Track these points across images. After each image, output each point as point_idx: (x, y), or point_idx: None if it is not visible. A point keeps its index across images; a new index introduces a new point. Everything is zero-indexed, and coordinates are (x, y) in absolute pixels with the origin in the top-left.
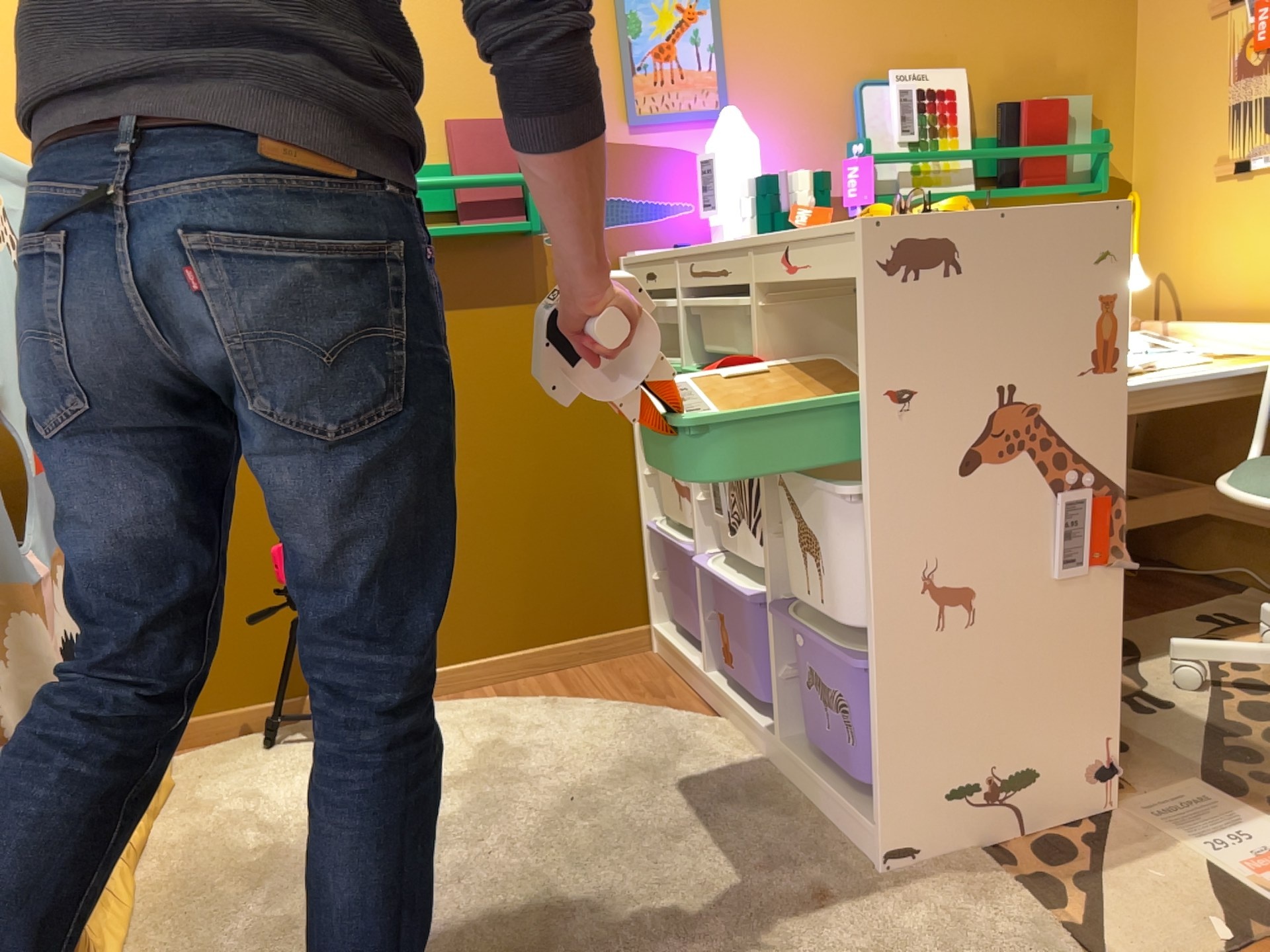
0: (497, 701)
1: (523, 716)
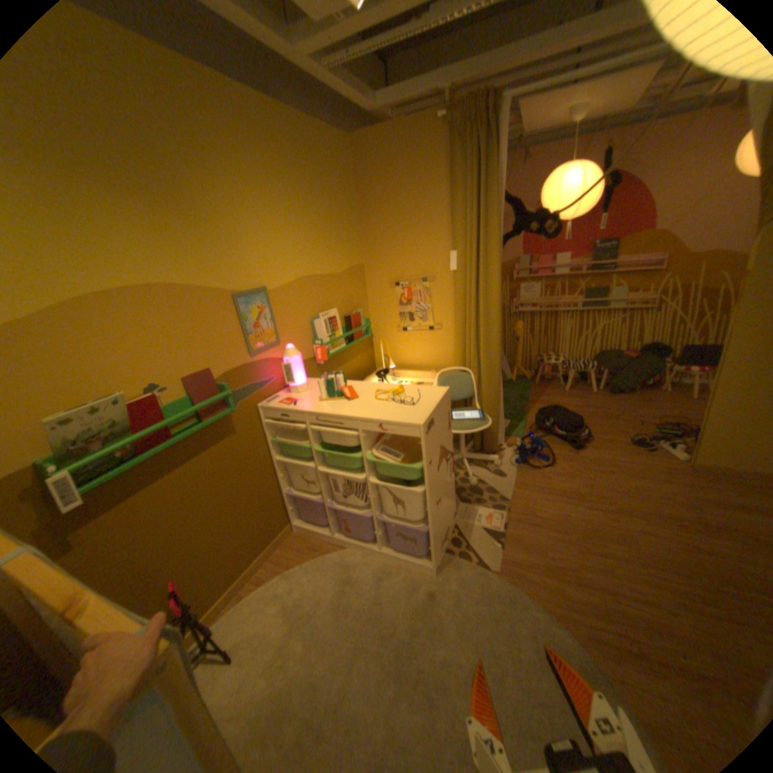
0: (261, 589)
1: (280, 589)
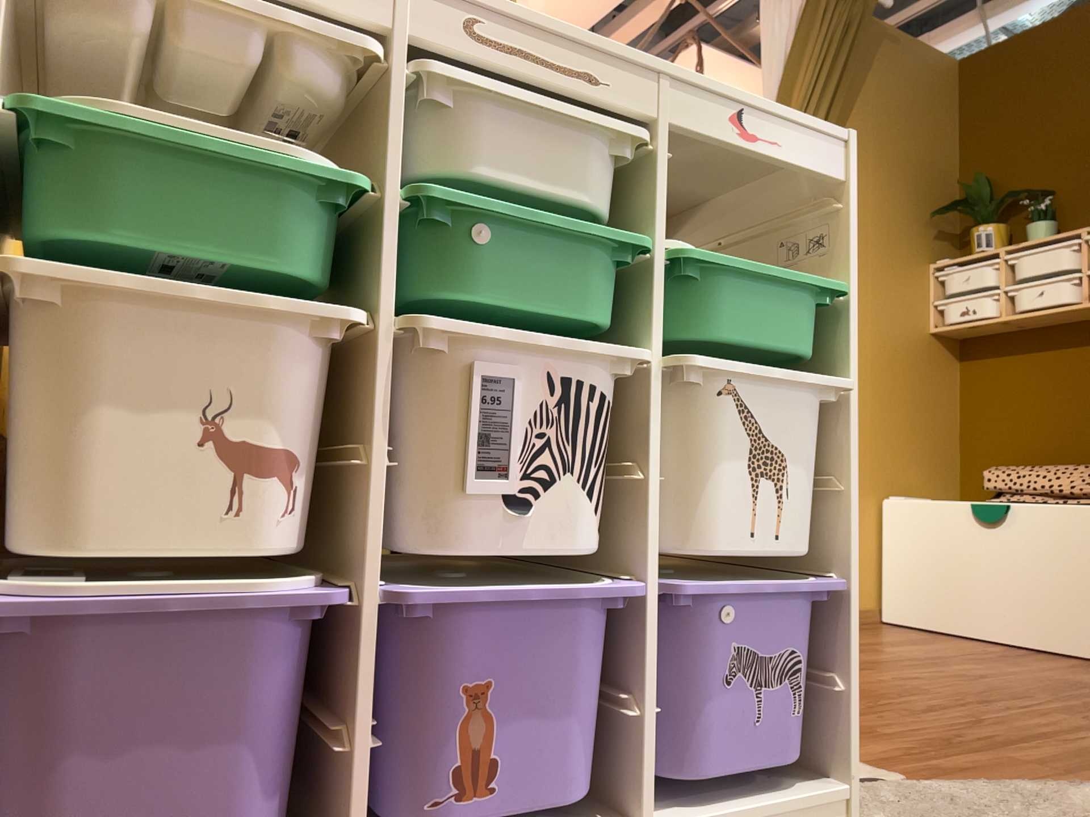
0: None
1: None
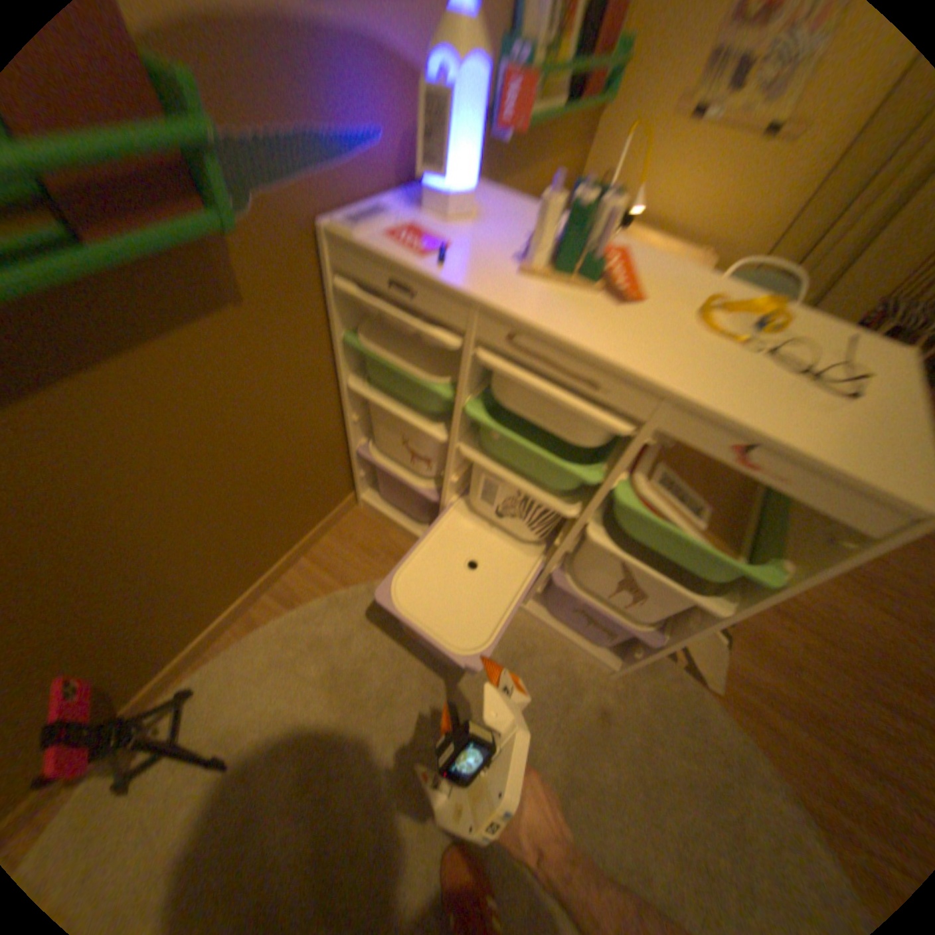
0: (293, 615)
1: (329, 626)
